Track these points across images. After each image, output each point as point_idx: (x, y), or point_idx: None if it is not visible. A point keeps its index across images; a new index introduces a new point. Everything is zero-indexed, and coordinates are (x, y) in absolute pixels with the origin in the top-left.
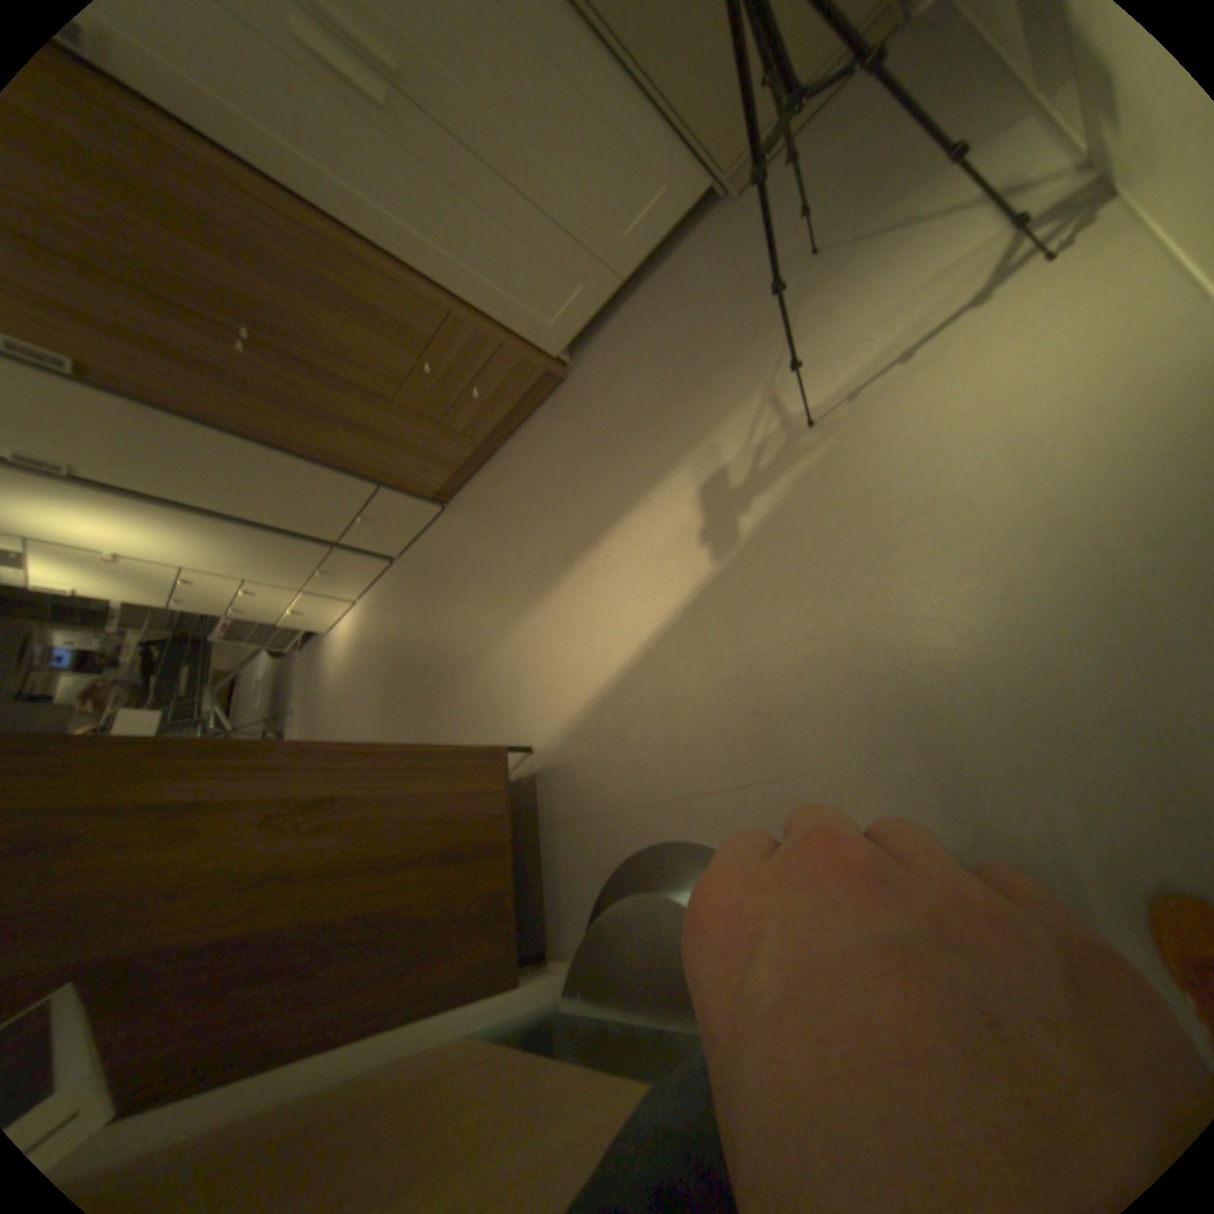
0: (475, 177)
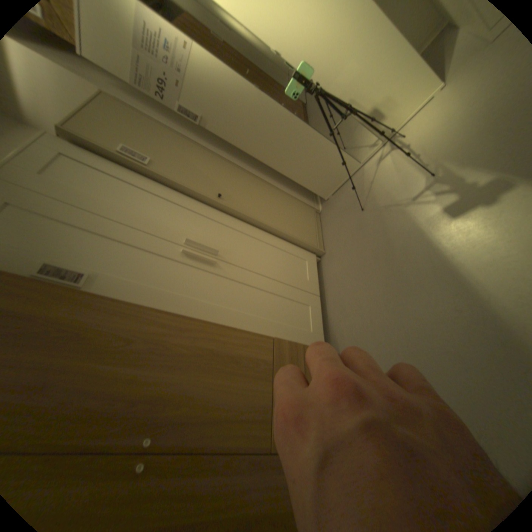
0: (255, 278)
